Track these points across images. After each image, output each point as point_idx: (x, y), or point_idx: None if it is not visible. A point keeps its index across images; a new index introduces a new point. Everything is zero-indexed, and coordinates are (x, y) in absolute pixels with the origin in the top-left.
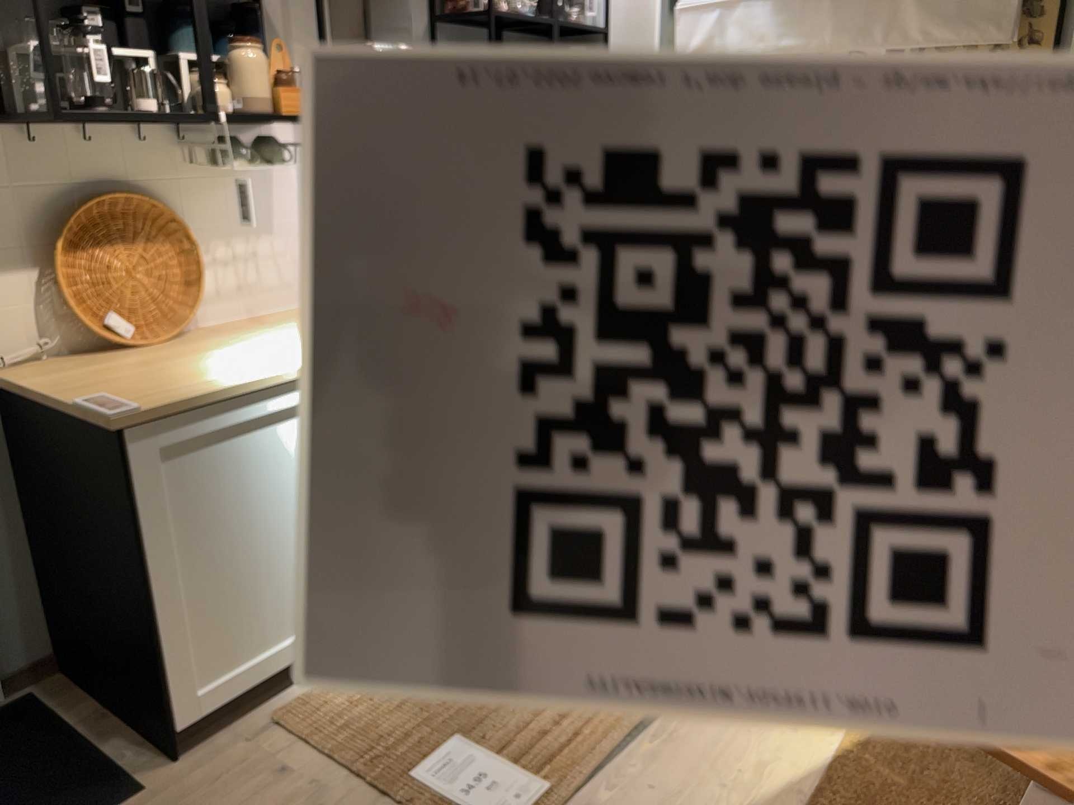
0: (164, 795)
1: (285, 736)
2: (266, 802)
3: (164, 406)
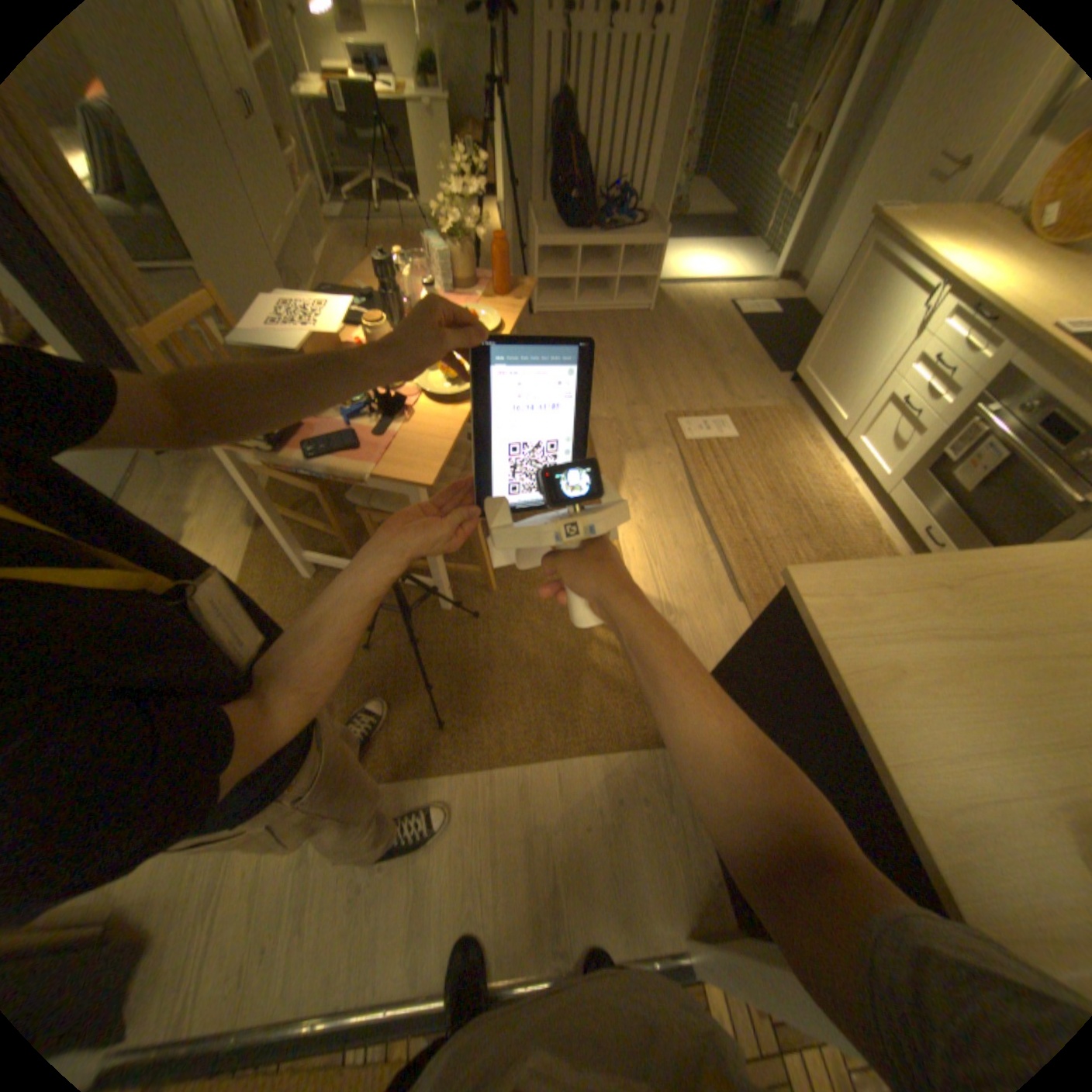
0: (772, 376)
1: (781, 406)
2: (747, 390)
3: (885, 218)
